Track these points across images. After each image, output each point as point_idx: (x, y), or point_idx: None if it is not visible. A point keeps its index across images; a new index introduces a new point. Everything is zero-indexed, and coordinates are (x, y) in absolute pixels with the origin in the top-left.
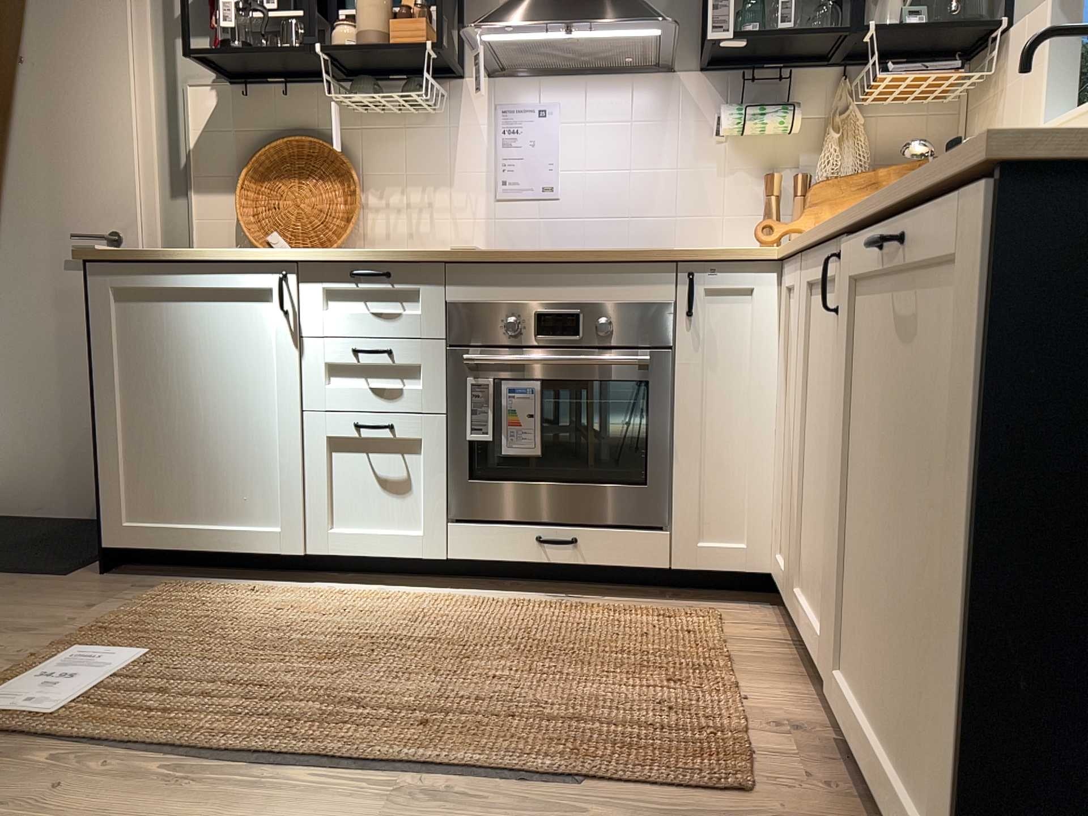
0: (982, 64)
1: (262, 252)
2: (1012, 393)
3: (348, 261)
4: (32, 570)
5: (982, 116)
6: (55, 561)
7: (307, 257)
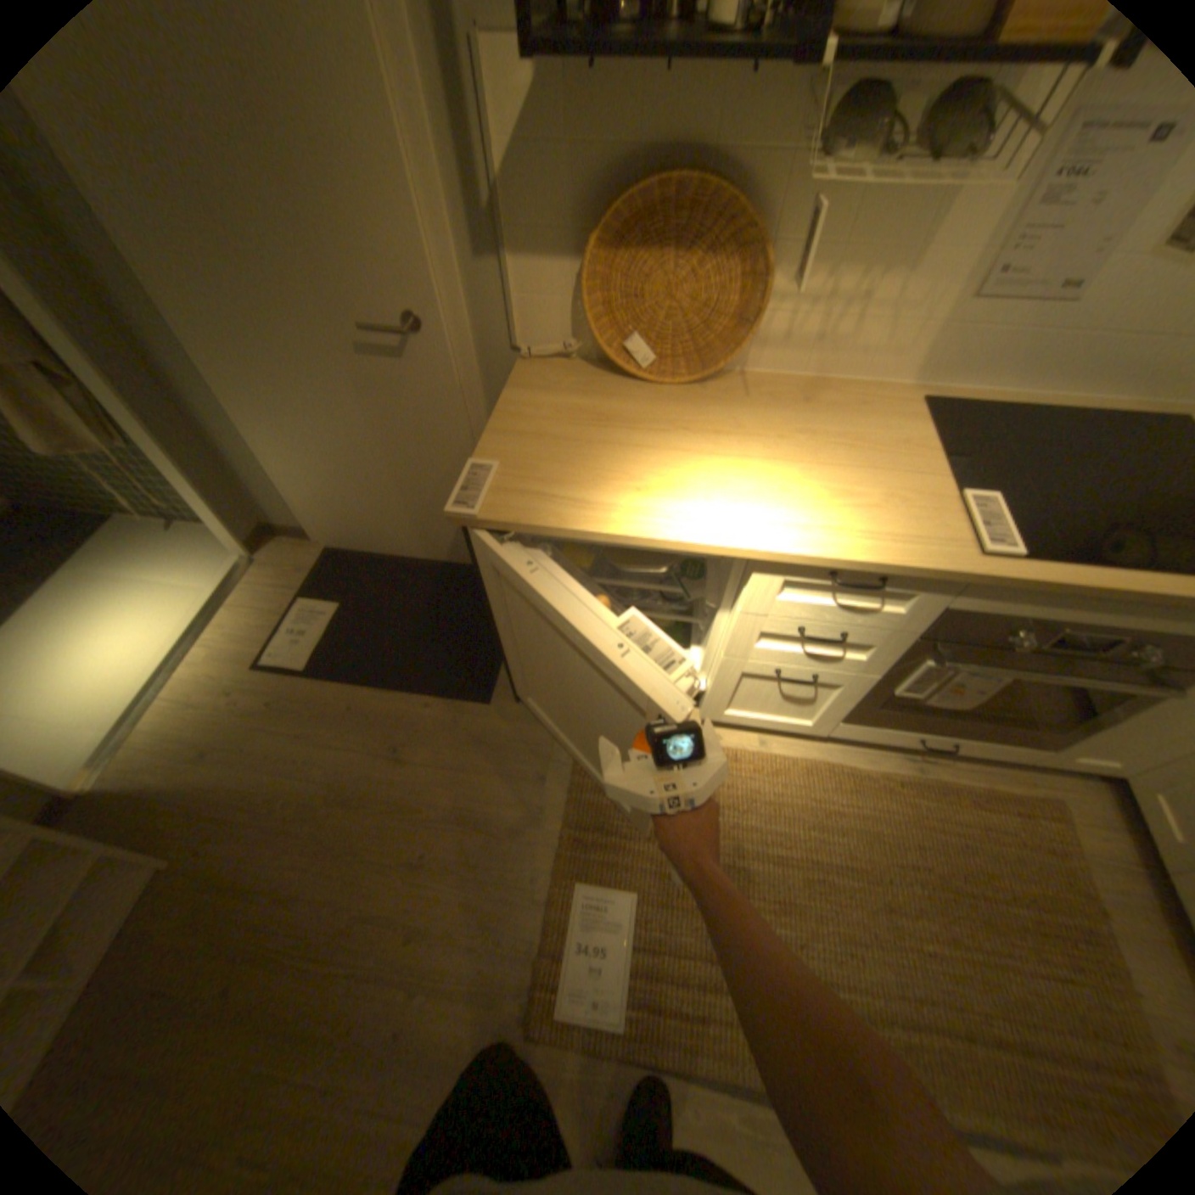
0: None
1: (718, 545)
2: None
3: (837, 565)
4: (456, 691)
5: None
6: (463, 667)
7: (780, 557)
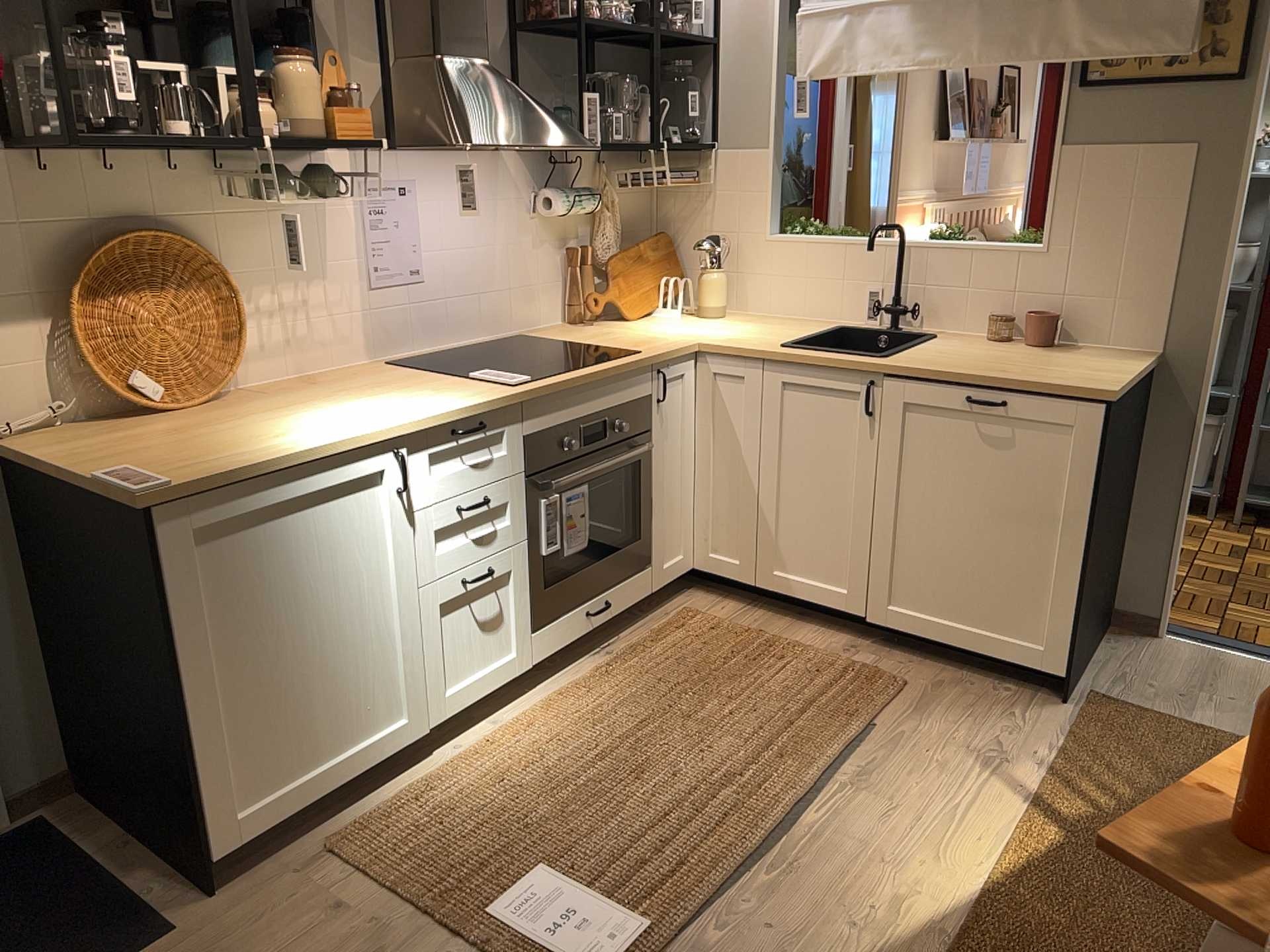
0: (683, 161)
1: (376, 432)
2: (1099, 476)
3: (452, 420)
4: None
5: (688, 201)
6: (82, 939)
7: (418, 426)
